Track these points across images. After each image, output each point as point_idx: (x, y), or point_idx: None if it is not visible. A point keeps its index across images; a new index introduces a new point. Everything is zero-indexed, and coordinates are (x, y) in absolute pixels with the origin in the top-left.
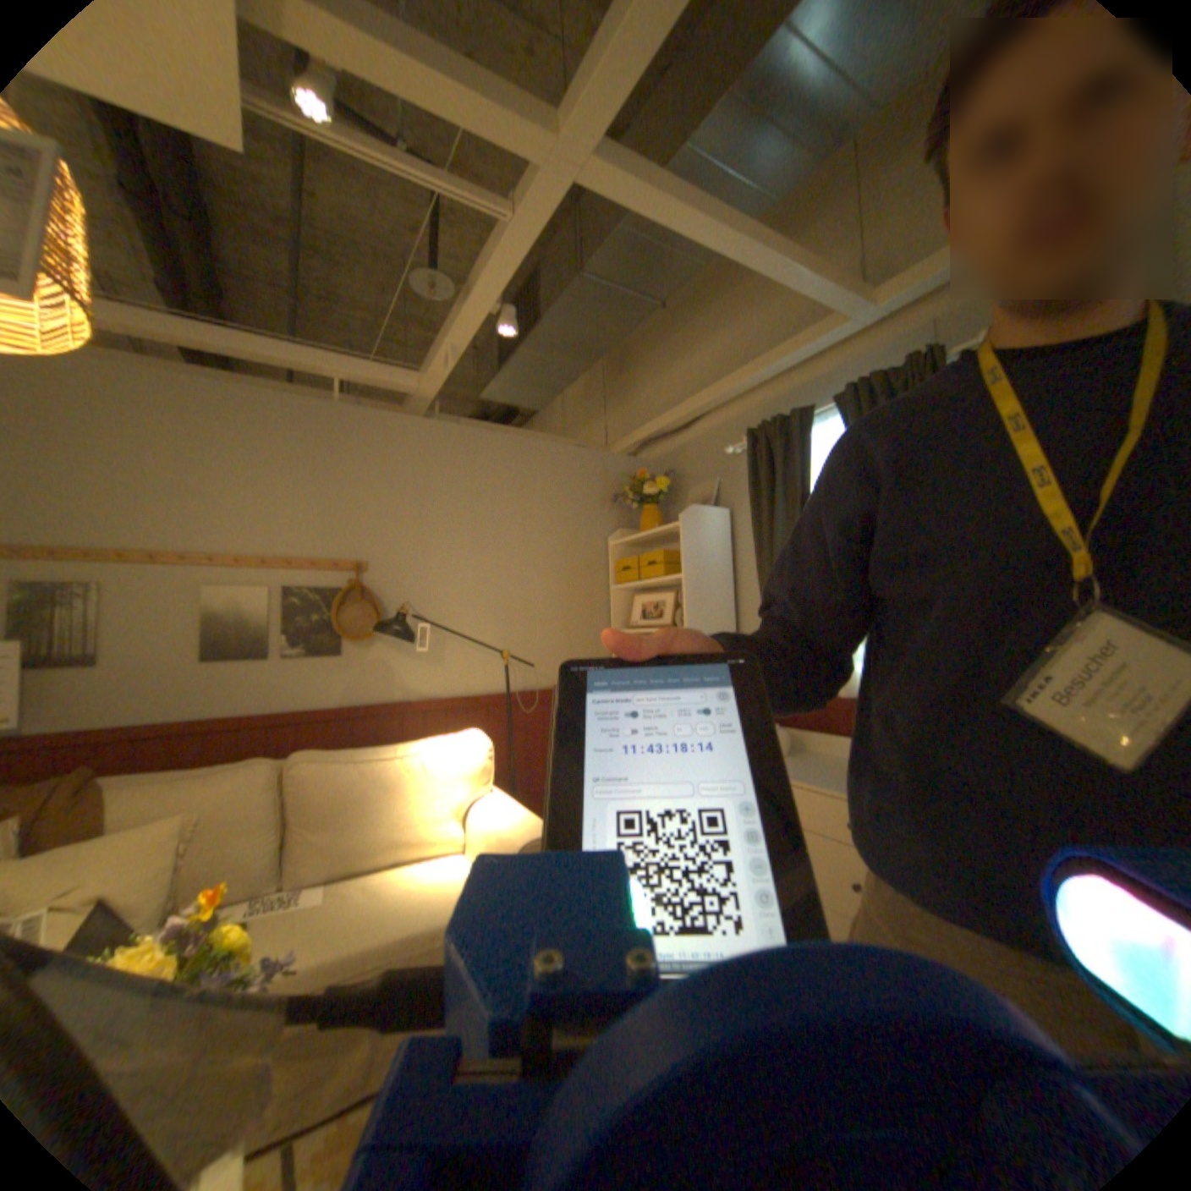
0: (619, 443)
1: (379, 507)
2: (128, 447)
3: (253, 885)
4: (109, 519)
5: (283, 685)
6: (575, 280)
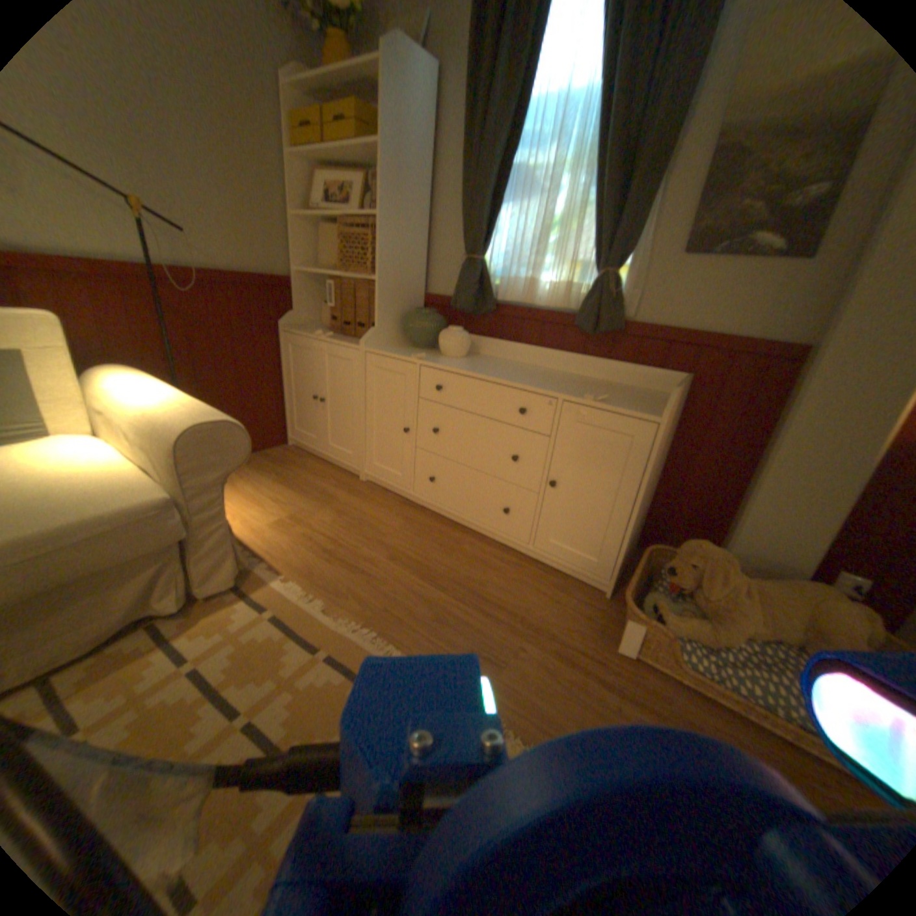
0: None
1: None
2: None
3: None
4: None
5: None
6: None
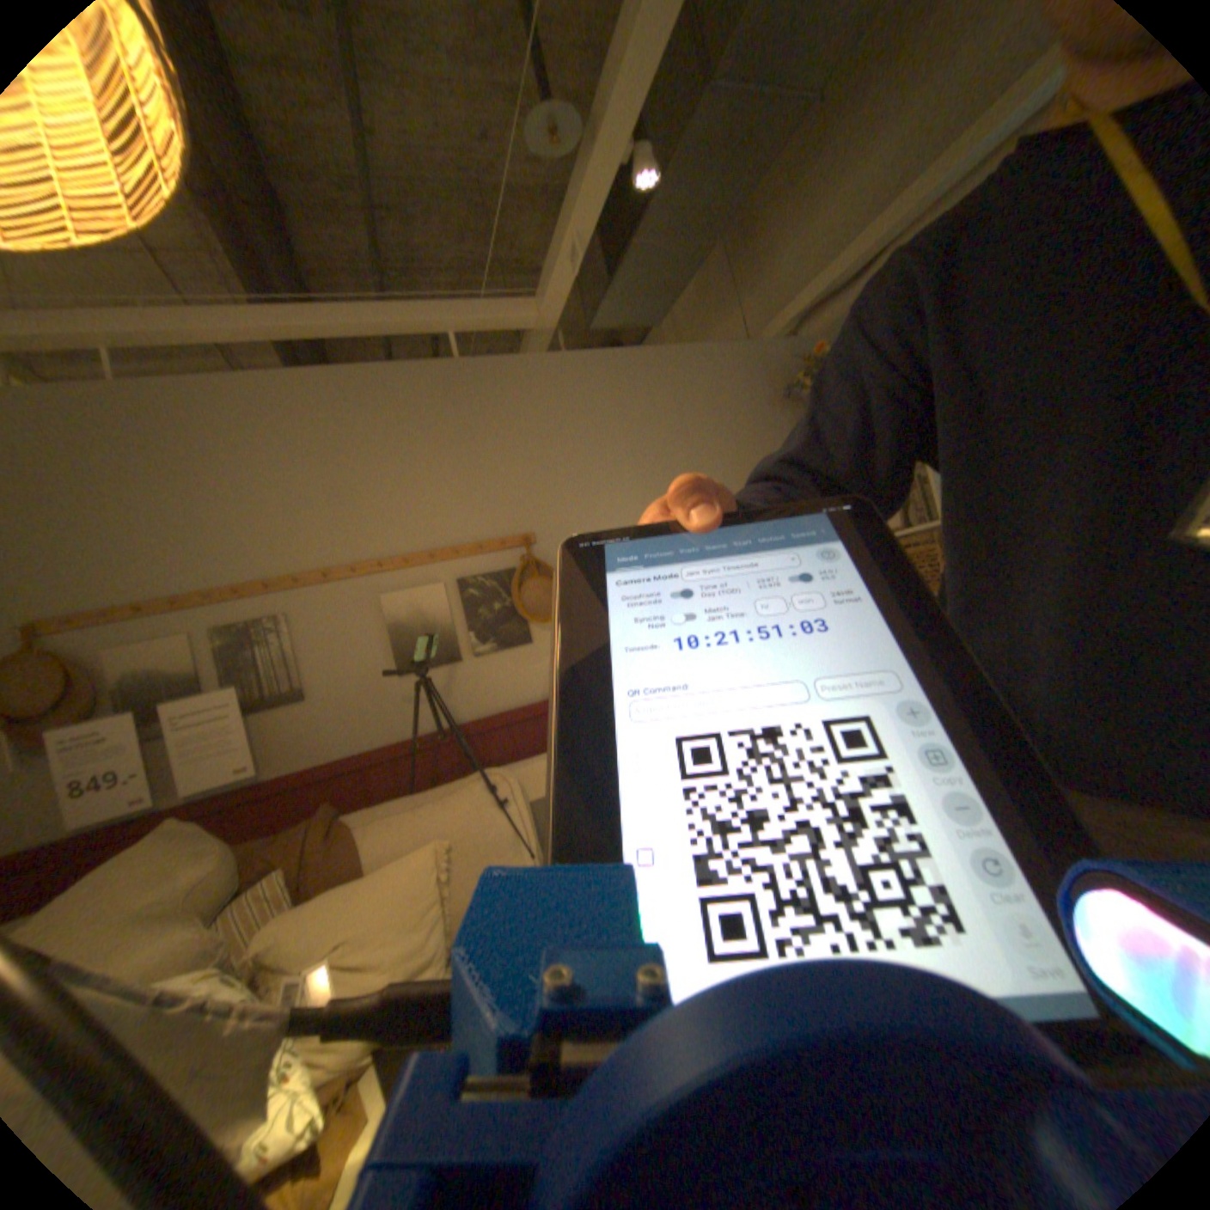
0: (767, 327)
1: (529, 467)
2: (272, 462)
3: None
4: (275, 543)
5: (483, 685)
6: (703, 96)
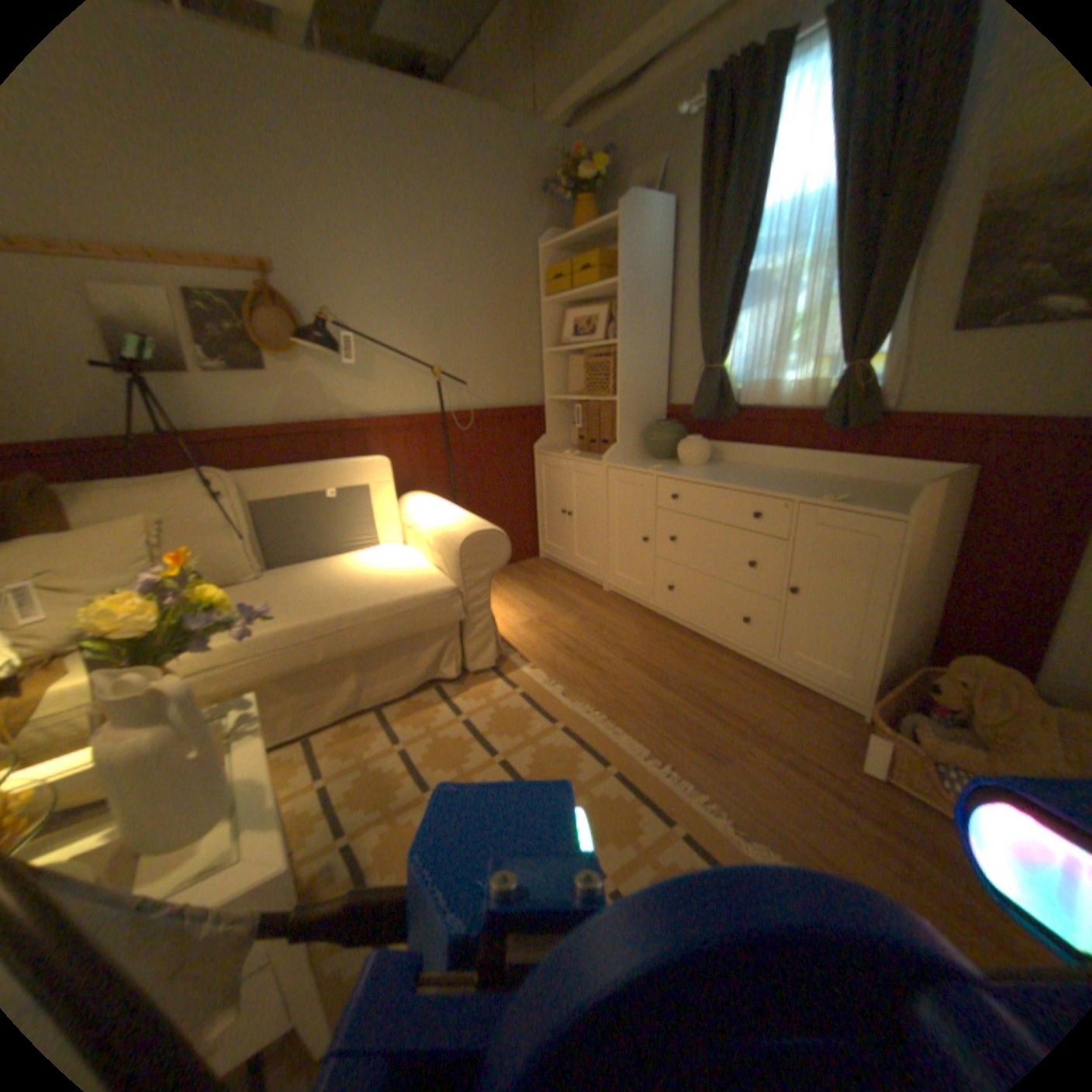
0: (550, 108)
1: (269, 185)
2: None
3: (230, 573)
4: None
5: (211, 399)
6: None
